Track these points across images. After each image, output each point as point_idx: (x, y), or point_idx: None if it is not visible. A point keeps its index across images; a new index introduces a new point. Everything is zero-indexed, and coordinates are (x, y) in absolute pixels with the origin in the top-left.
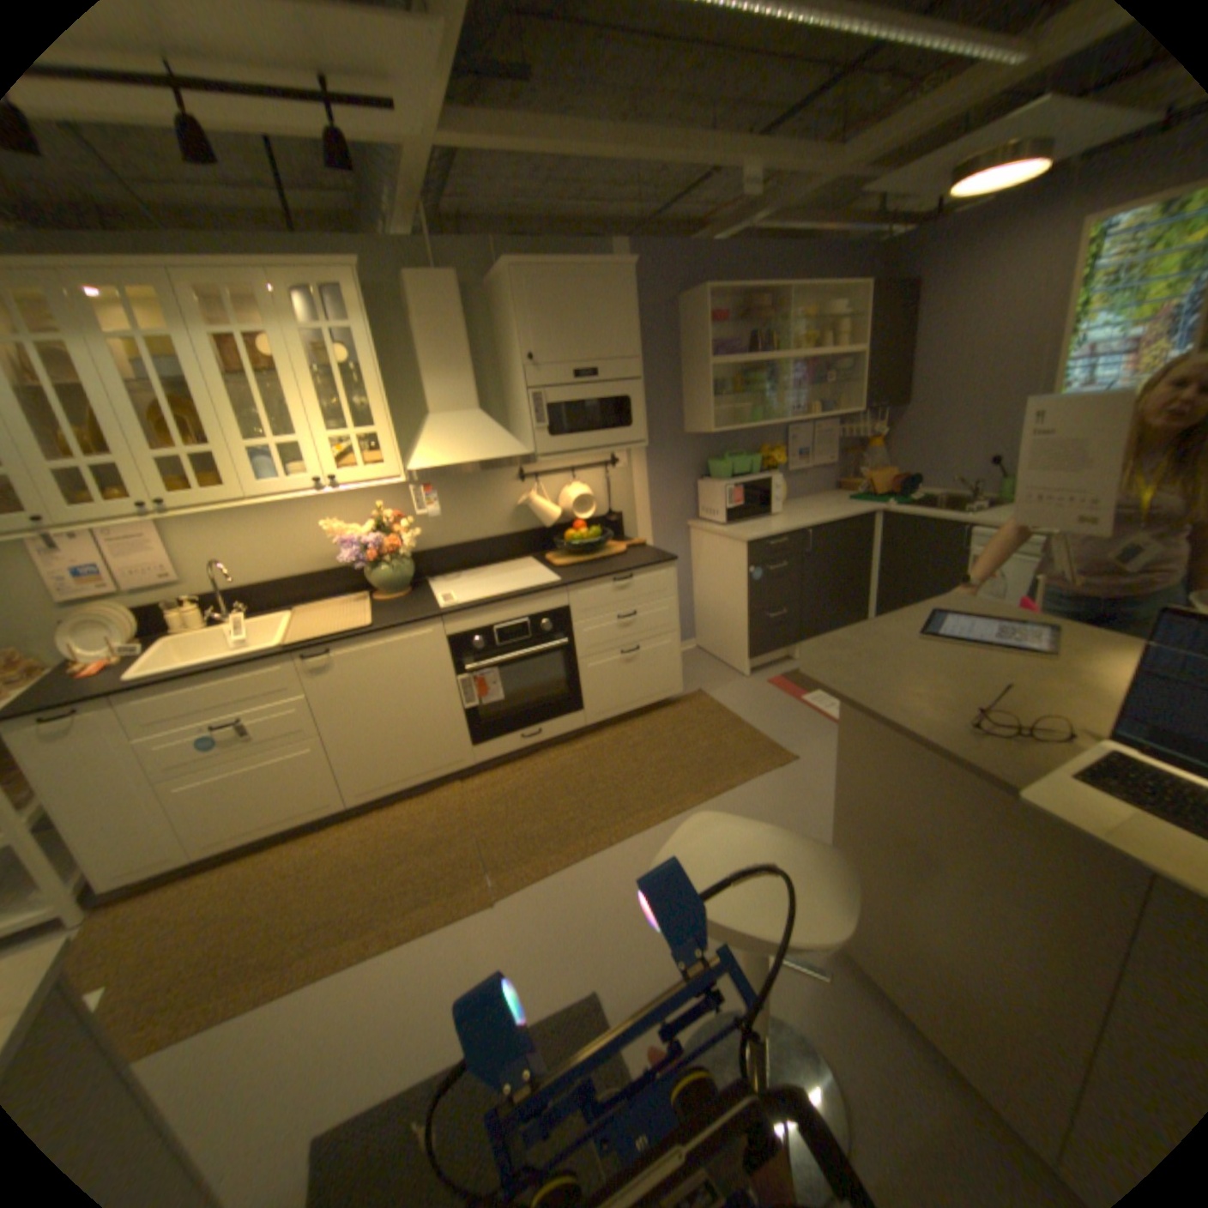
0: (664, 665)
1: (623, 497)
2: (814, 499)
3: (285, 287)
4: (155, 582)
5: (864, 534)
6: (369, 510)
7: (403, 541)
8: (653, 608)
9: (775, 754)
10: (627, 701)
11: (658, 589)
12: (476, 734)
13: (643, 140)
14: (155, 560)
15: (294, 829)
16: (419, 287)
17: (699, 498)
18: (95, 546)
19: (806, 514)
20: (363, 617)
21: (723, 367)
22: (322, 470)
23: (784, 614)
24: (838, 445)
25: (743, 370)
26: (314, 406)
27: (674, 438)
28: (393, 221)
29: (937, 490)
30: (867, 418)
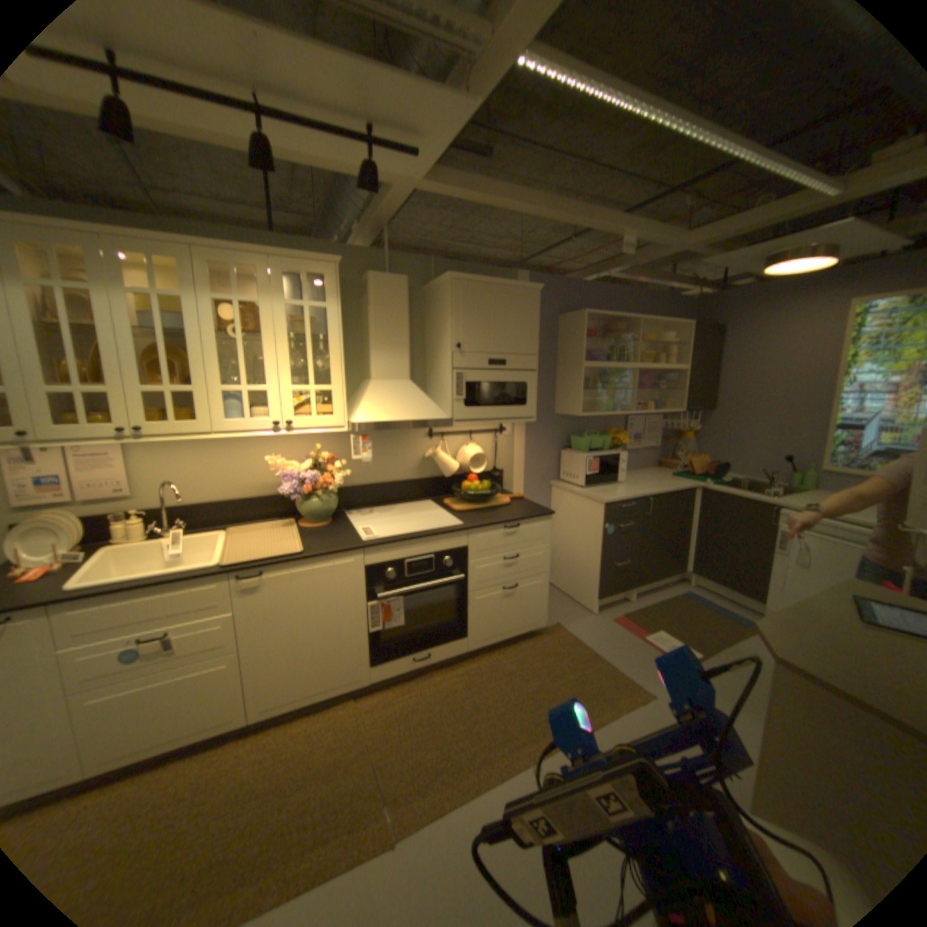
0: (535, 601)
1: (505, 457)
2: (643, 472)
3: (278, 270)
4: (108, 495)
5: (688, 504)
6: (306, 449)
7: (335, 478)
8: (532, 552)
9: (634, 692)
10: (502, 632)
11: (537, 536)
12: (376, 655)
13: (564, 207)
14: (114, 475)
15: (194, 744)
16: (380, 284)
17: (561, 464)
18: (62, 458)
19: (644, 484)
20: (293, 542)
21: (588, 369)
22: (282, 415)
23: (628, 564)
24: (662, 434)
25: (600, 372)
26: (286, 363)
27: (547, 416)
28: (361, 236)
29: (738, 475)
30: (682, 416)
